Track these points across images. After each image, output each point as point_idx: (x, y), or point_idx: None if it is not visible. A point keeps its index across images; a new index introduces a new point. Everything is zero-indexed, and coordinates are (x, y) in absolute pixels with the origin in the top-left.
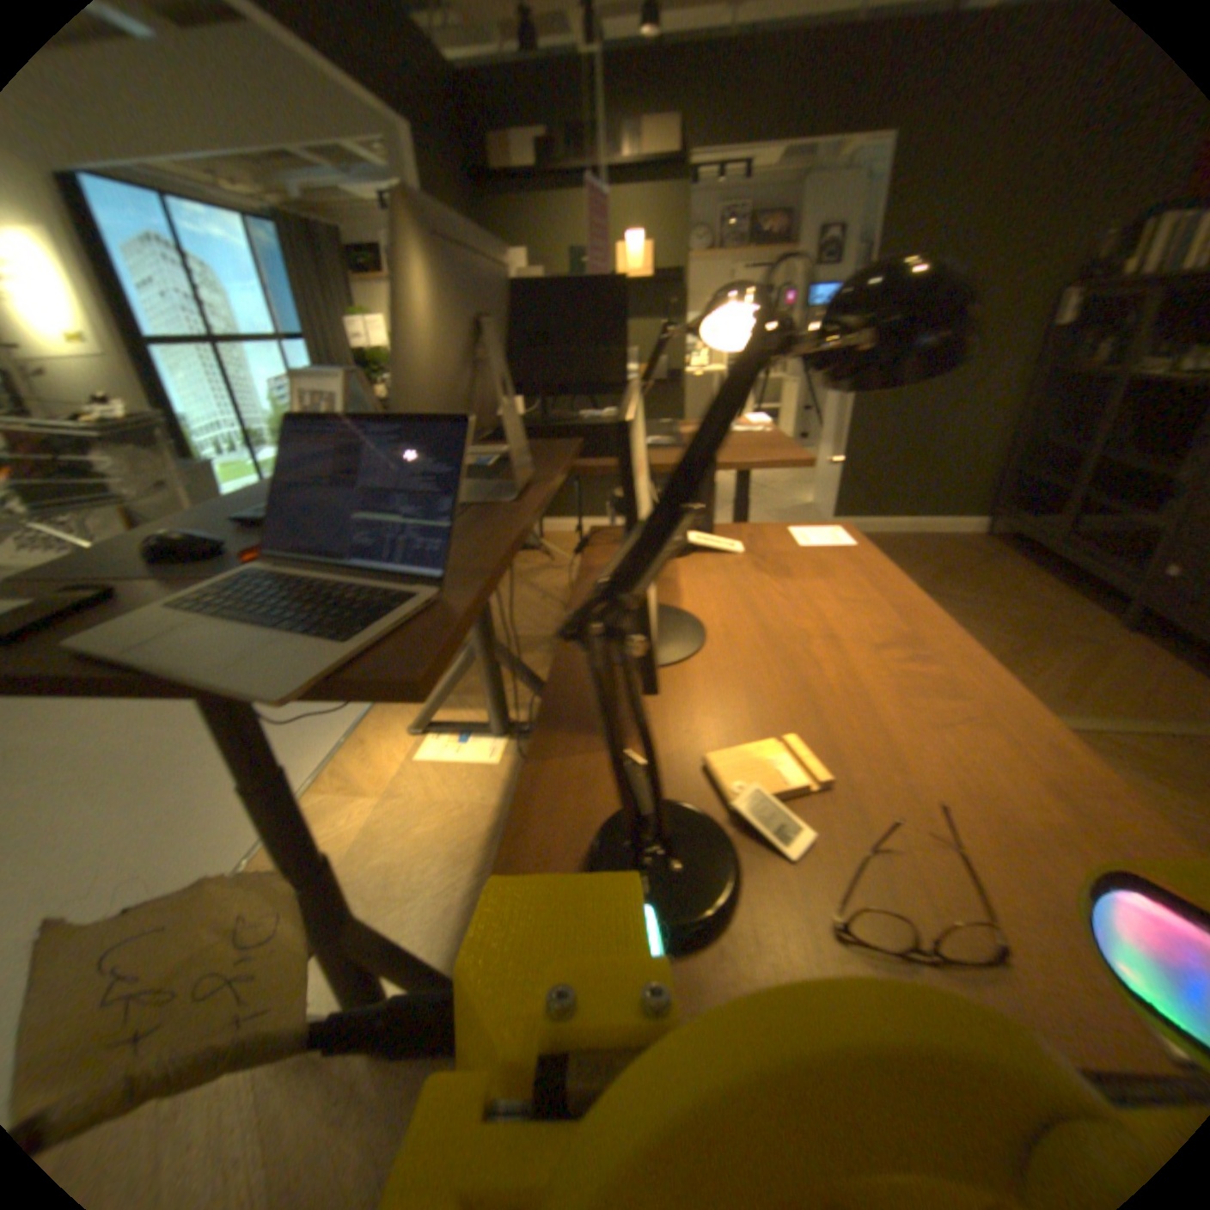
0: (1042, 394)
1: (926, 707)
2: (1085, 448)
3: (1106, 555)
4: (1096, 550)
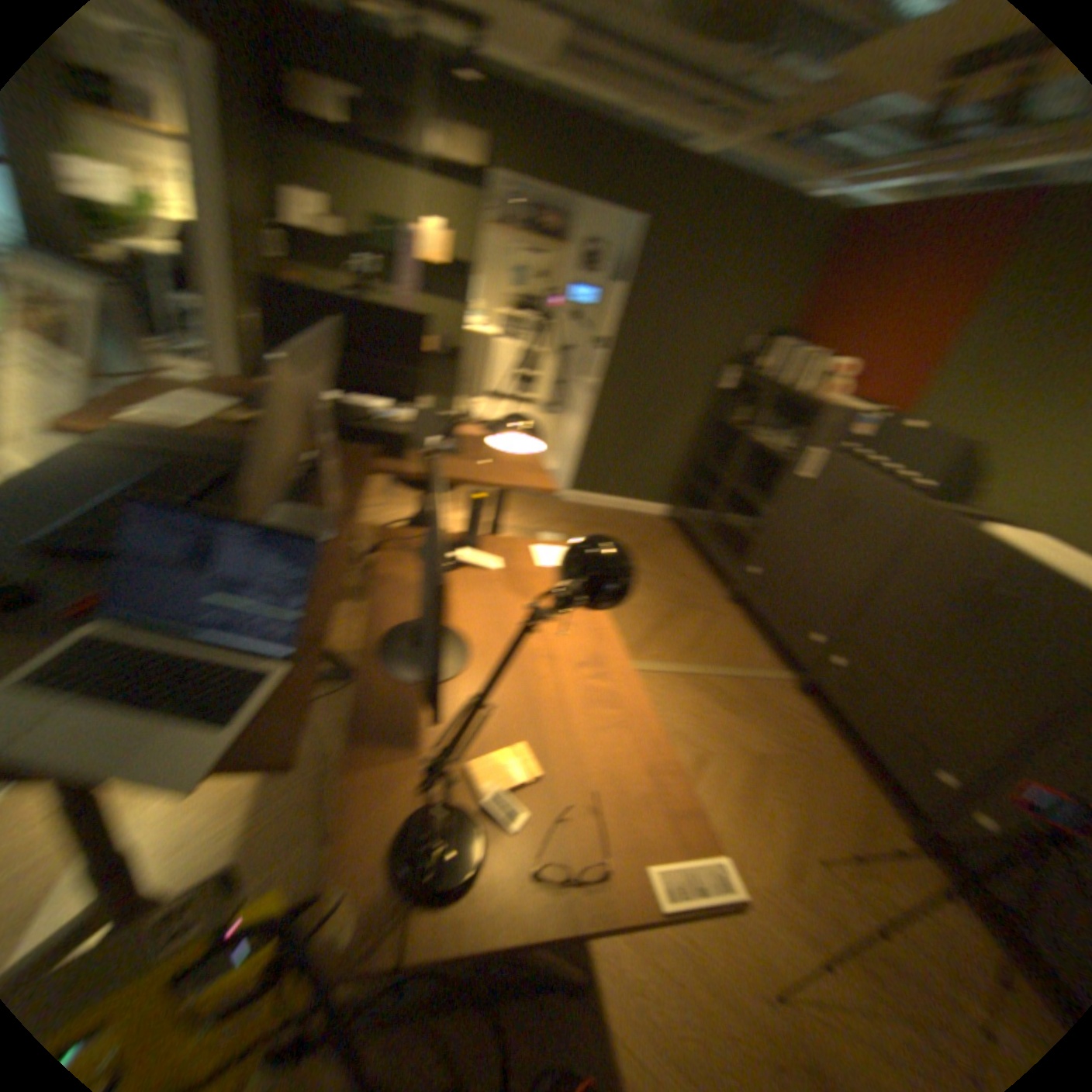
0: (710, 430)
1: (603, 709)
2: (727, 476)
3: (728, 550)
4: (723, 545)
